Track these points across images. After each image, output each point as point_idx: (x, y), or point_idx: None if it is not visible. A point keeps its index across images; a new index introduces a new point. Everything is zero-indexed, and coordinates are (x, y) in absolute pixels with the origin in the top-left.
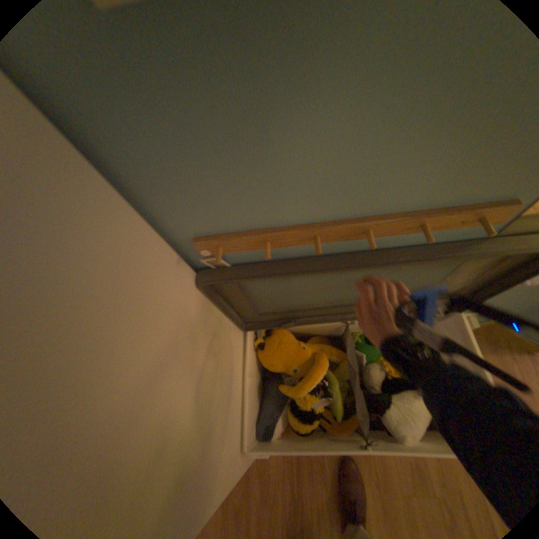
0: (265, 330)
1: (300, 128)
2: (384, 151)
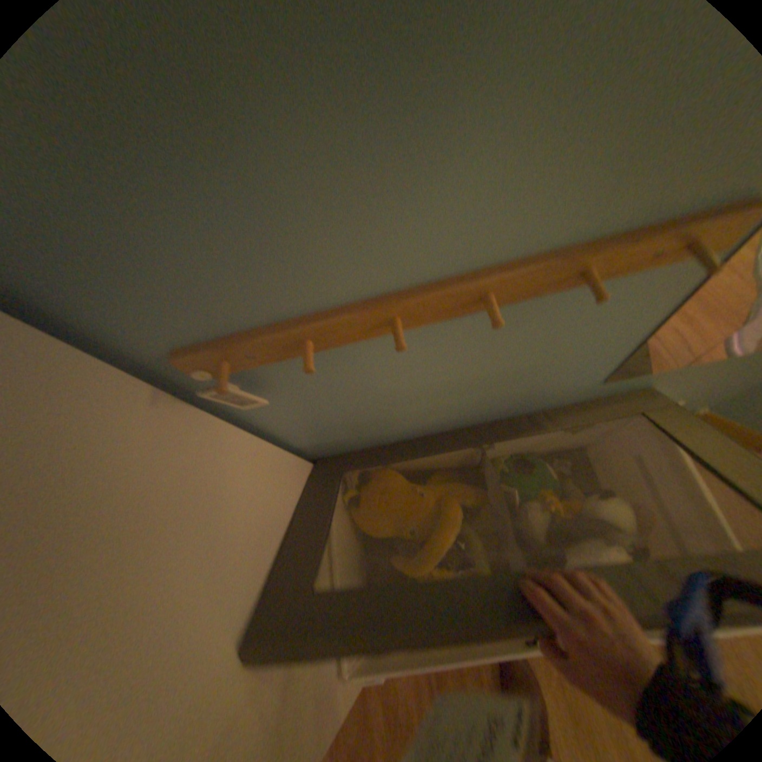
0: (356, 476)
1: (284, 70)
2: (489, 115)
